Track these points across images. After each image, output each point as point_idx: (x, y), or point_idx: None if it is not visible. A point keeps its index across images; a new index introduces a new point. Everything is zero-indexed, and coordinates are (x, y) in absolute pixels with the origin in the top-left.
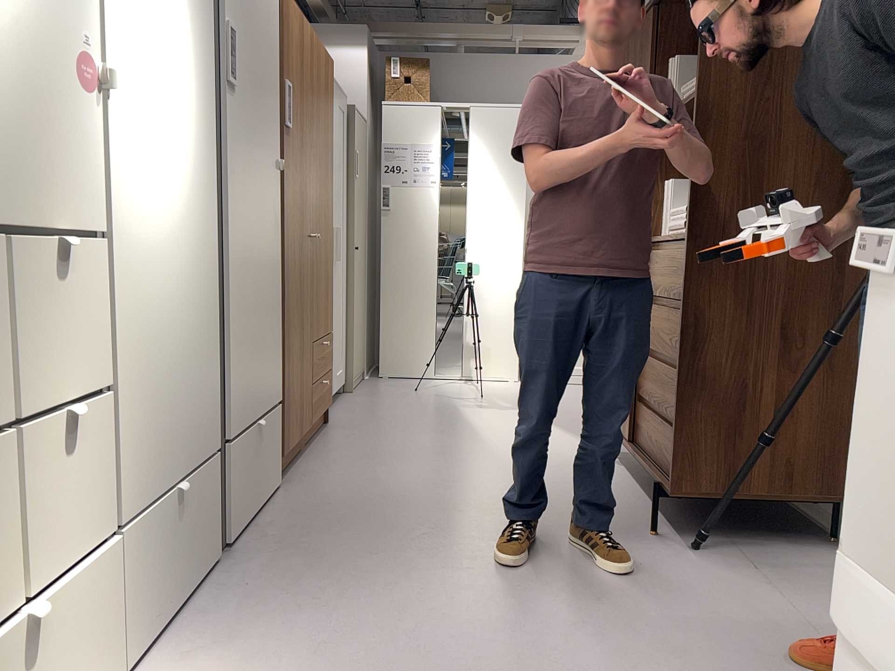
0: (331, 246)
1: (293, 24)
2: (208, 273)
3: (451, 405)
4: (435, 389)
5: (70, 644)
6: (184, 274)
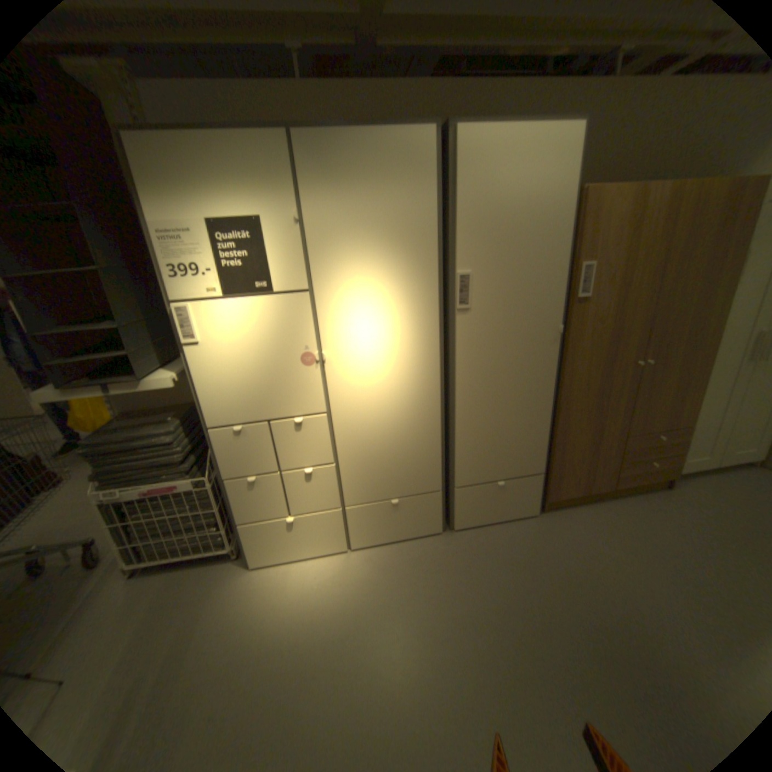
0: (710, 360)
1: (615, 205)
2: (432, 414)
3: None
4: None
5: (318, 532)
6: (402, 418)
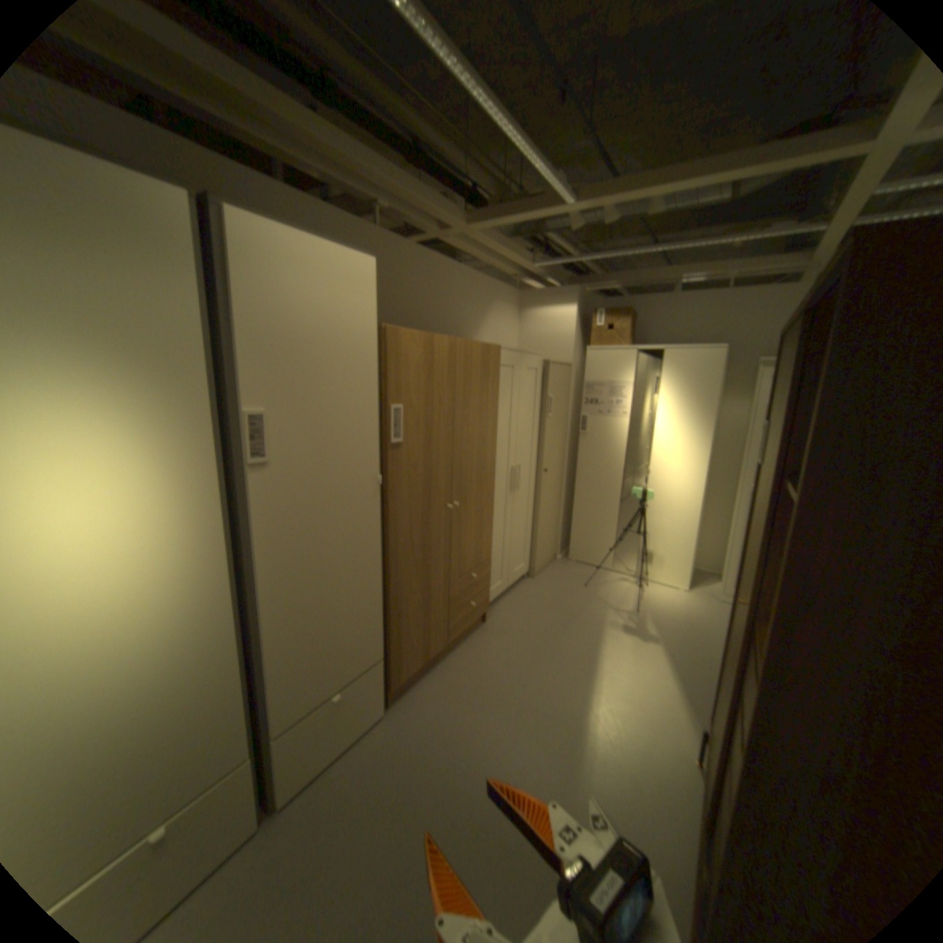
0: (492, 496)
1: (411, 351)
2: (220, 638)
3: (600, 619)
4: (603, 589)
5: None
6: (160, 666)
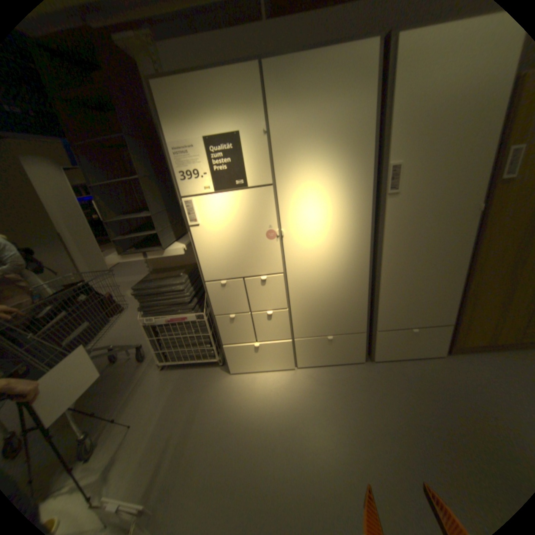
0: None
1: None
2: (362, 276)
3: None
4: None
5: (275, 353)
6: (338, 278)
